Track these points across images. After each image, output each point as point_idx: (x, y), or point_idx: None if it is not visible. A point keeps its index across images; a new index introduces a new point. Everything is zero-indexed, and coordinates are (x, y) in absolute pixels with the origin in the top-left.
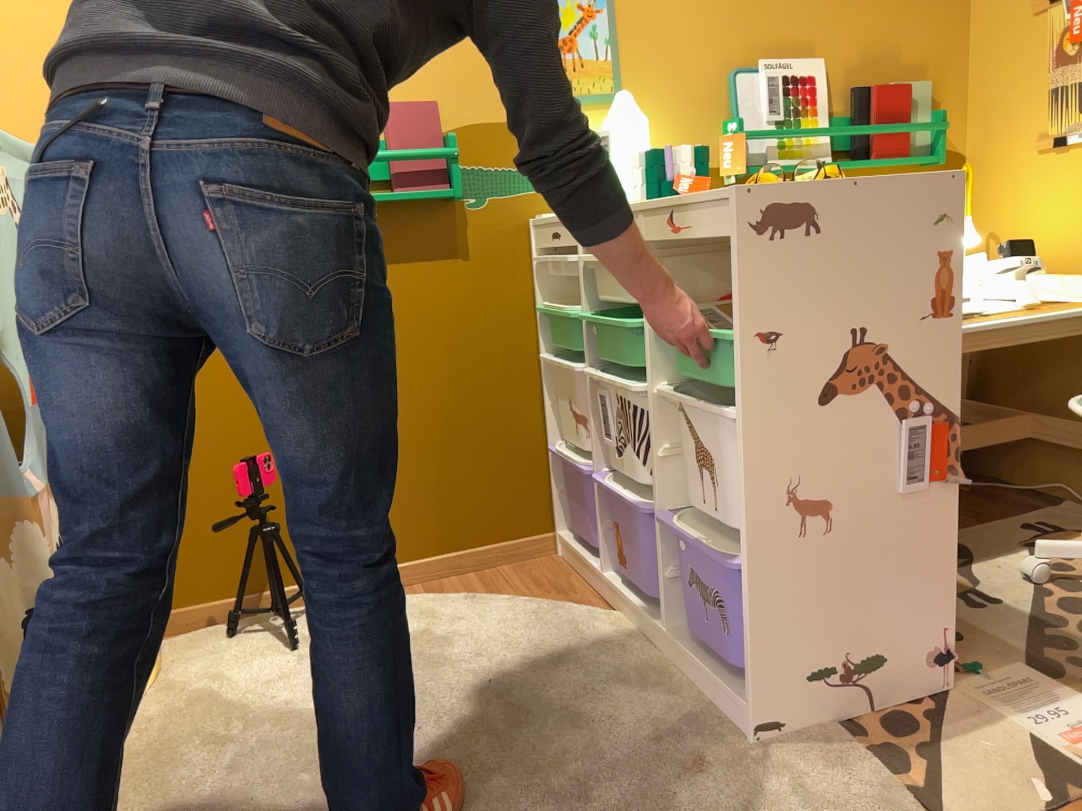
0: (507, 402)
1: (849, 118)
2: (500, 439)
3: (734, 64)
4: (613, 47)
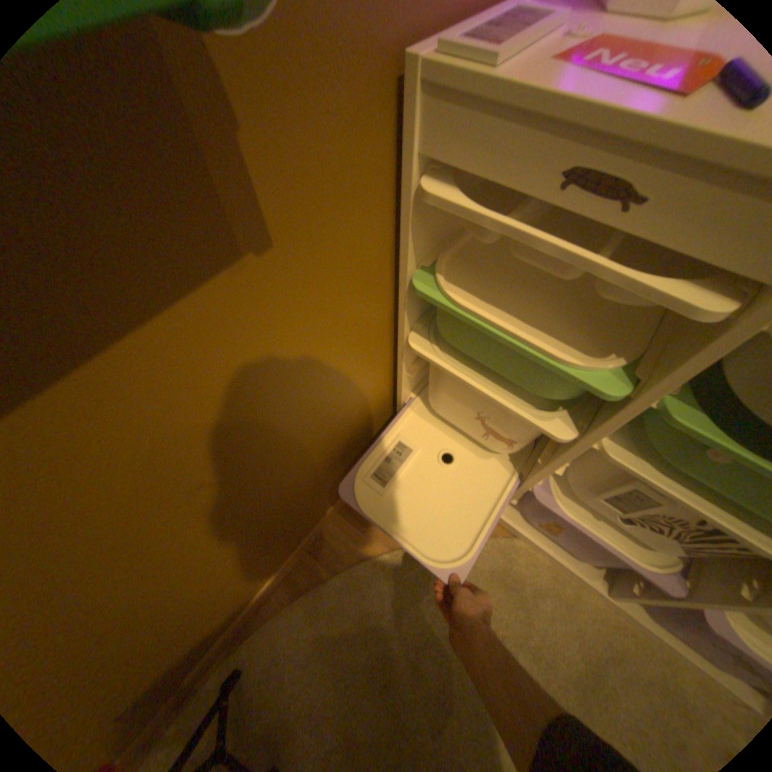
0: (359, 400)
1: None
2: (355, 429)
3: None
4: None
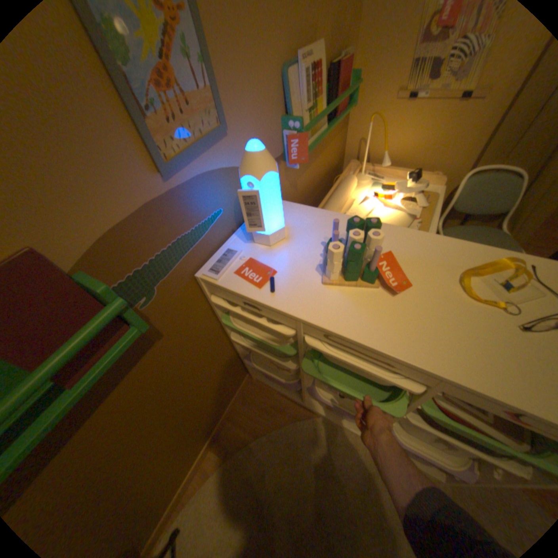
0: (217, 365)
1: (330, 87)
2: (219, 378)
3: (284, 56)
4: (208, 64)
